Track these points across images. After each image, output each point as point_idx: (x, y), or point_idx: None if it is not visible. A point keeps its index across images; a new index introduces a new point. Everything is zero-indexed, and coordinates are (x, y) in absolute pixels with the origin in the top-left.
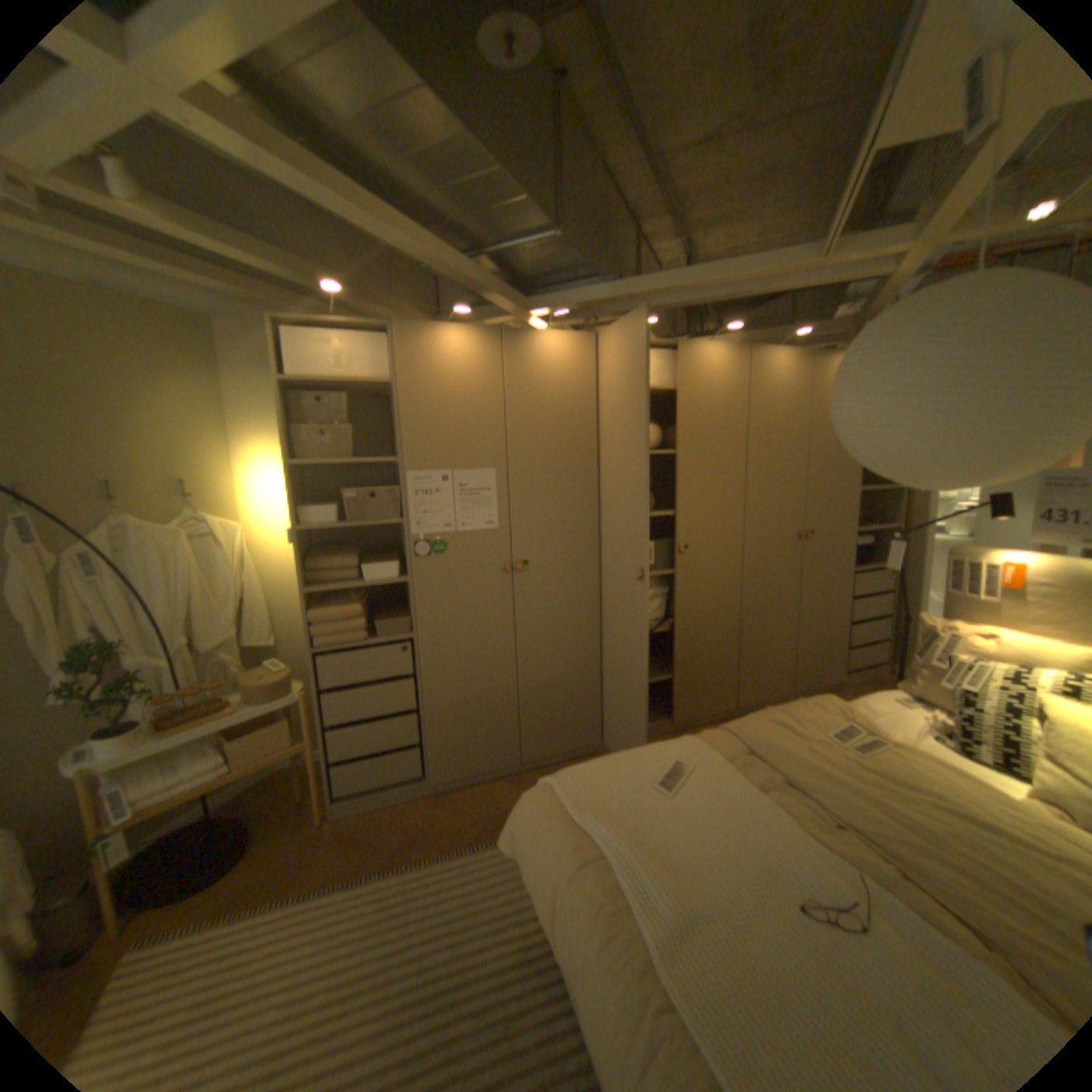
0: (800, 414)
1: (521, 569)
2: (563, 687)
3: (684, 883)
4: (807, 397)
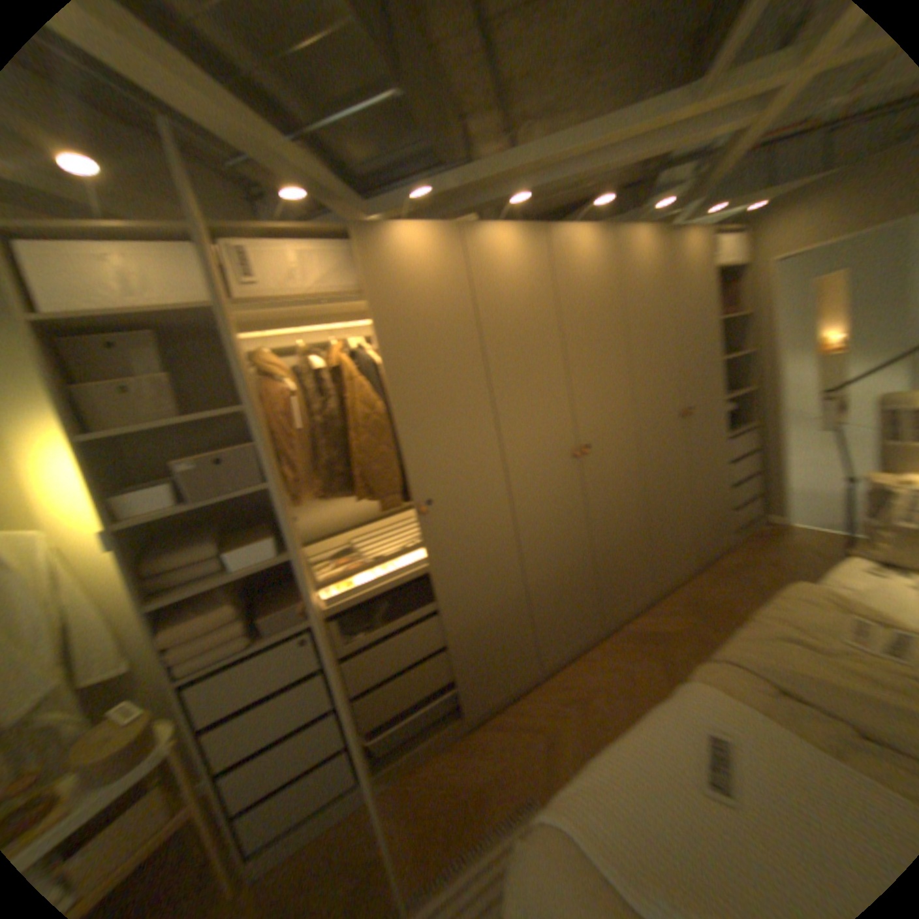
0: (667, 291)
1: (427, 510)
2: (495, 627)
3: None
4: (671, 274)
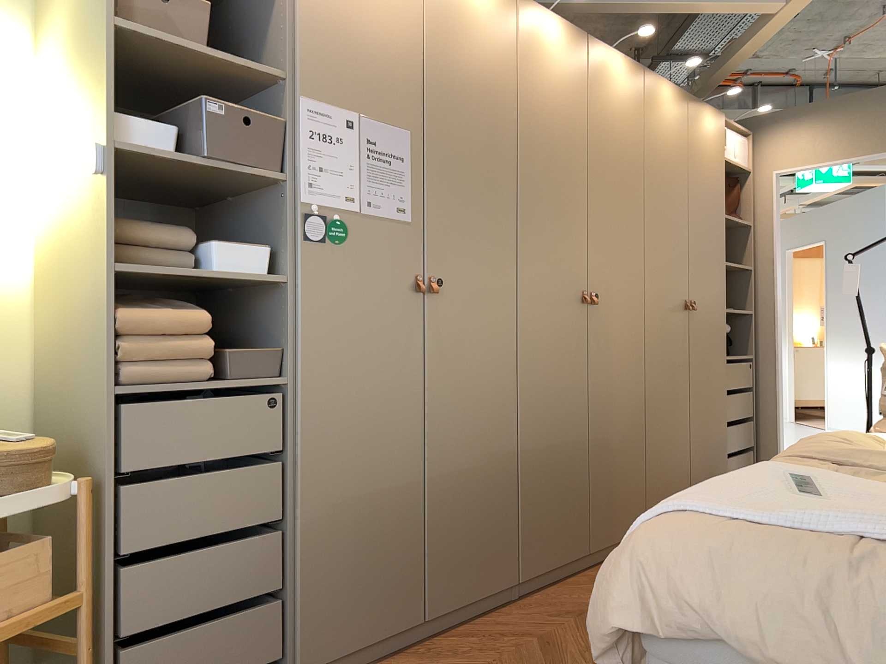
0: (683, 159)
1: (437, 288)
2: (479, 487)
3: None
4: (687, 143)
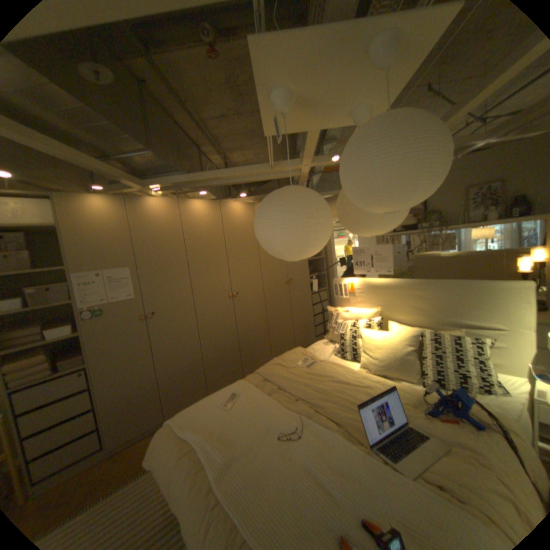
0: None
1: (150, 317)
2: (183, 374)
3: (230, 447)
4: None
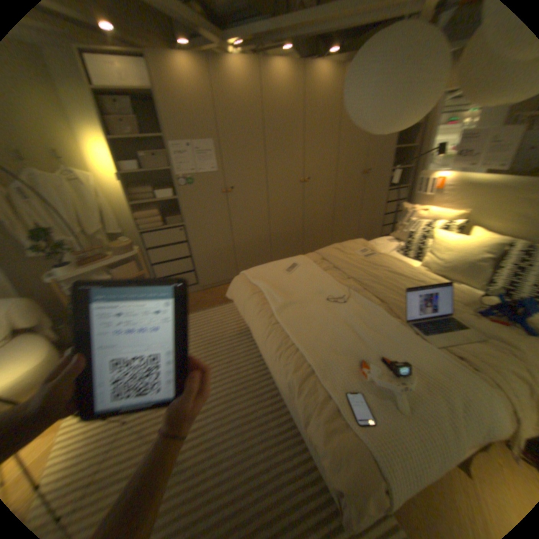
0: None
1: (231, 191)
2: (255, 244)
3: (289, 296)
4: None
